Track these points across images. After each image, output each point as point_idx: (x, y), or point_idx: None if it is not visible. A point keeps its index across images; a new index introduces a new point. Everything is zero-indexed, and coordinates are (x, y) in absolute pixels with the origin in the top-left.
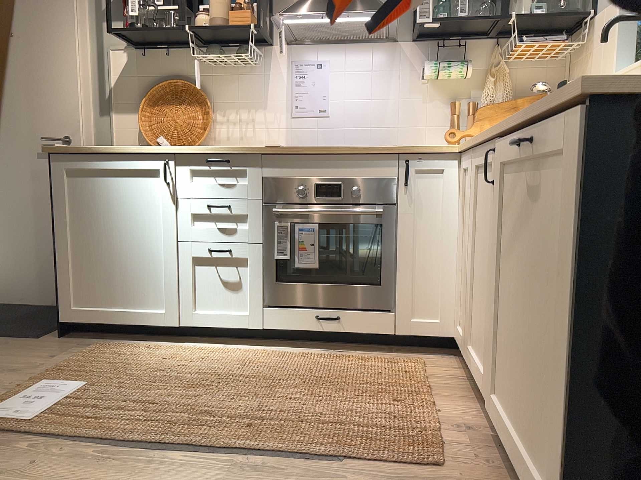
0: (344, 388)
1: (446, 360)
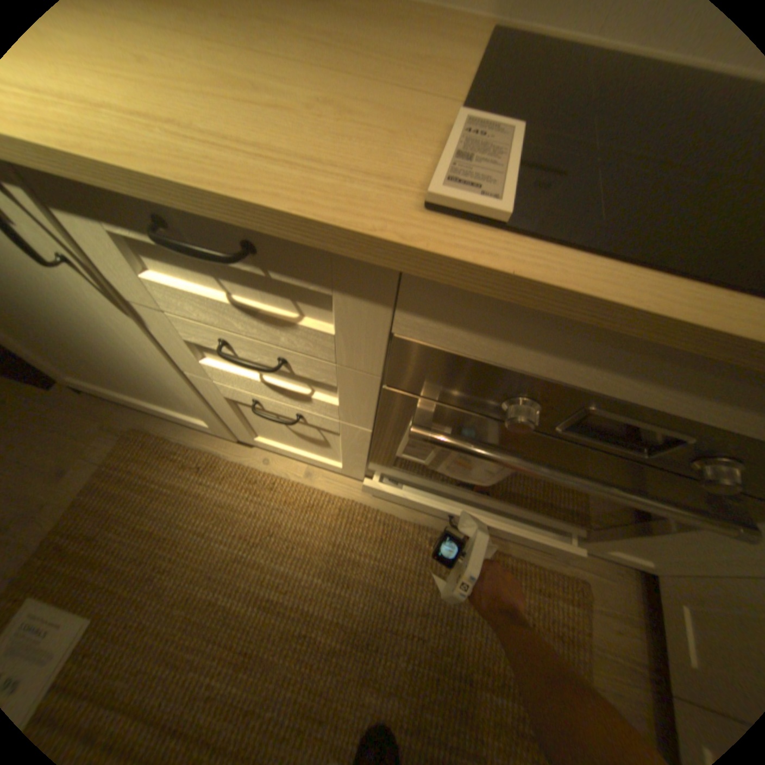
0: (467, 691)
1: (621, 581)
